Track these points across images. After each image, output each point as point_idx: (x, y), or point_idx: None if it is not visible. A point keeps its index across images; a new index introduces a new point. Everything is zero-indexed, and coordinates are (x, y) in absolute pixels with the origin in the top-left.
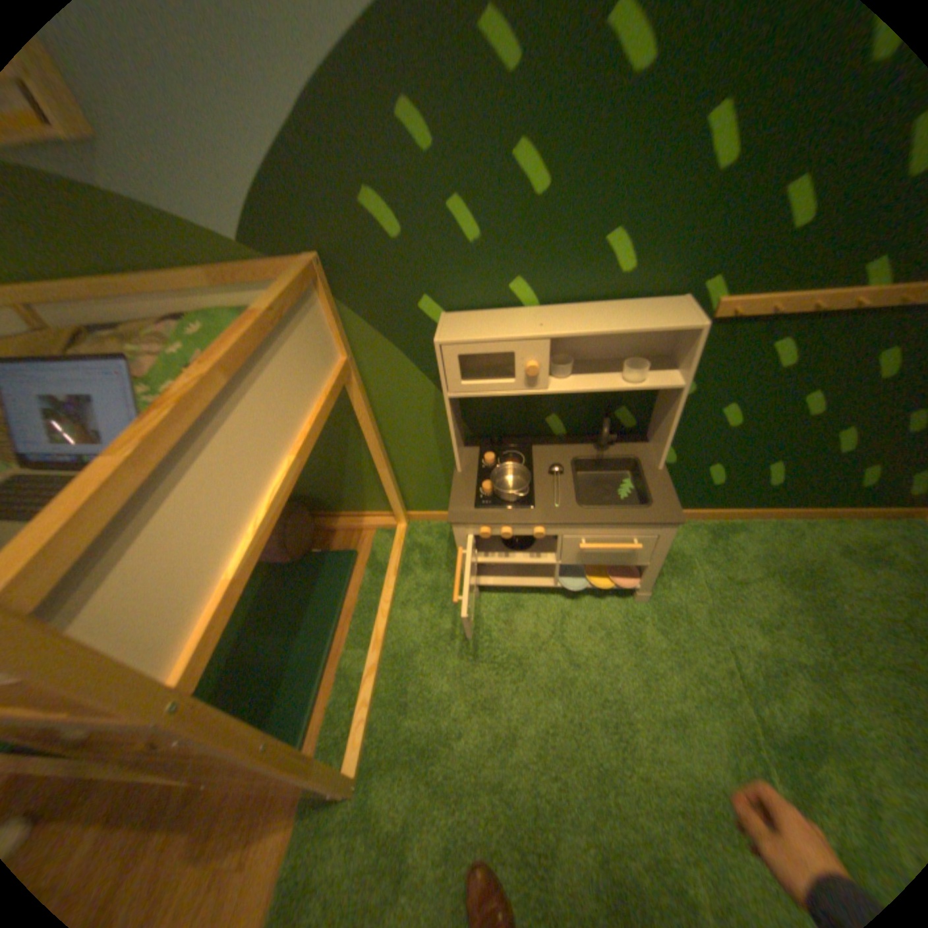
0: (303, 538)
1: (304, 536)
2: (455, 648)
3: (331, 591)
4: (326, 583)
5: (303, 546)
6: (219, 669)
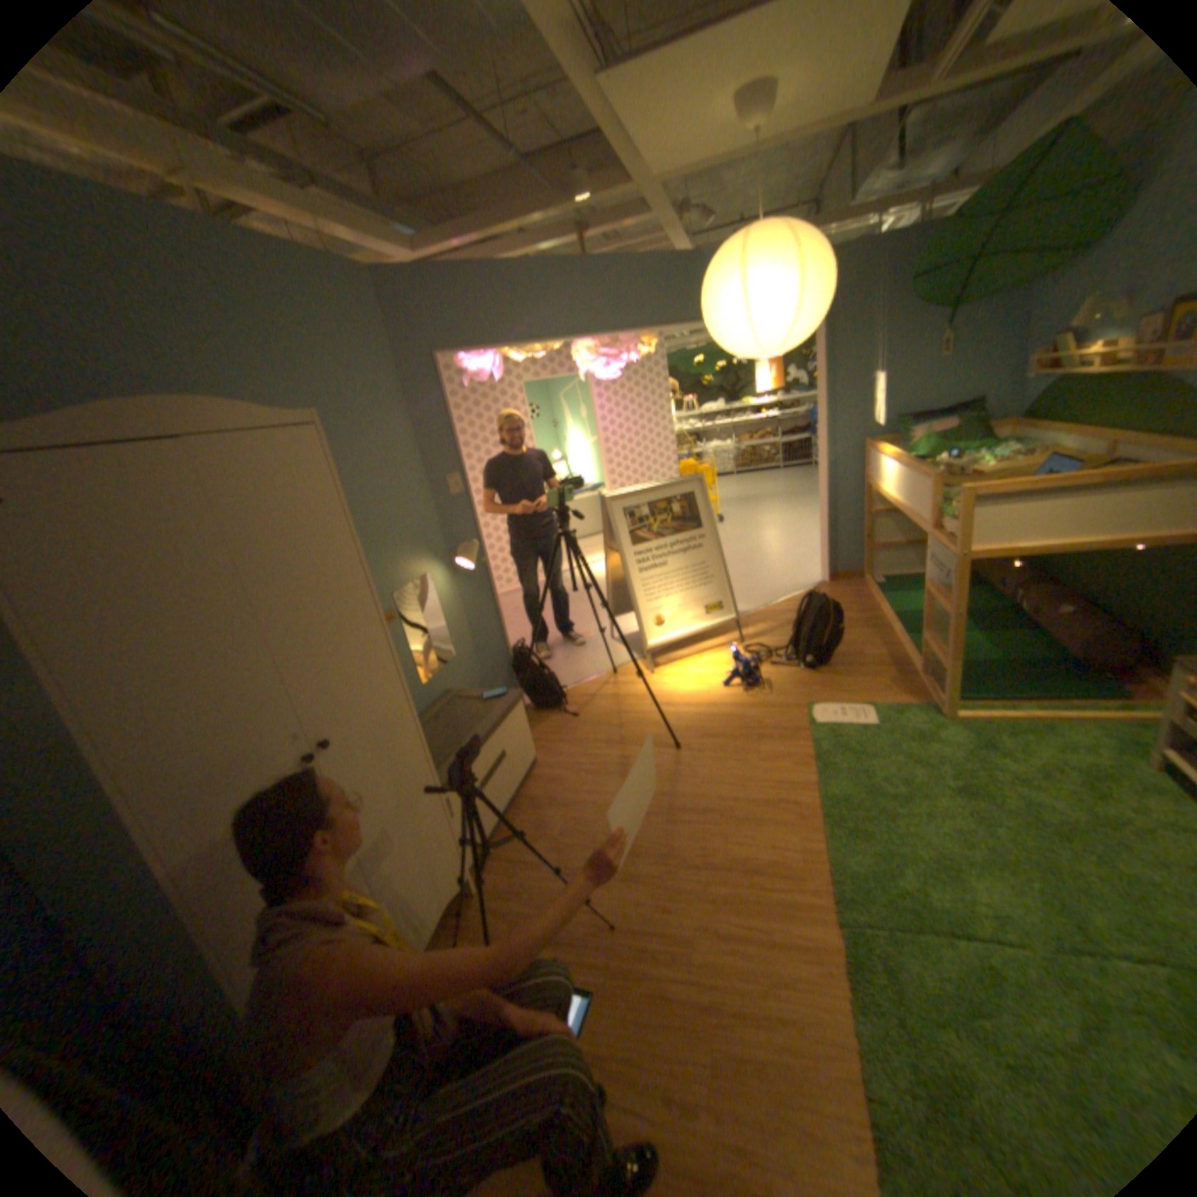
0: (1108, 656)
1: (1109, 656)
2: (1085, 760)
3: (1076, 691)
4: (1081, 687)
5: (1101, 660)
6: (977, 661)
